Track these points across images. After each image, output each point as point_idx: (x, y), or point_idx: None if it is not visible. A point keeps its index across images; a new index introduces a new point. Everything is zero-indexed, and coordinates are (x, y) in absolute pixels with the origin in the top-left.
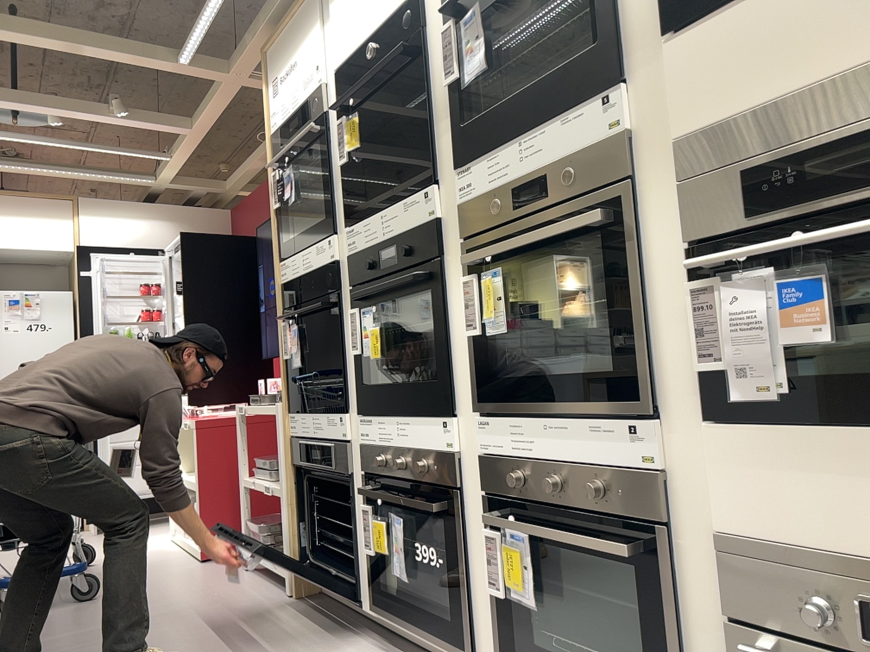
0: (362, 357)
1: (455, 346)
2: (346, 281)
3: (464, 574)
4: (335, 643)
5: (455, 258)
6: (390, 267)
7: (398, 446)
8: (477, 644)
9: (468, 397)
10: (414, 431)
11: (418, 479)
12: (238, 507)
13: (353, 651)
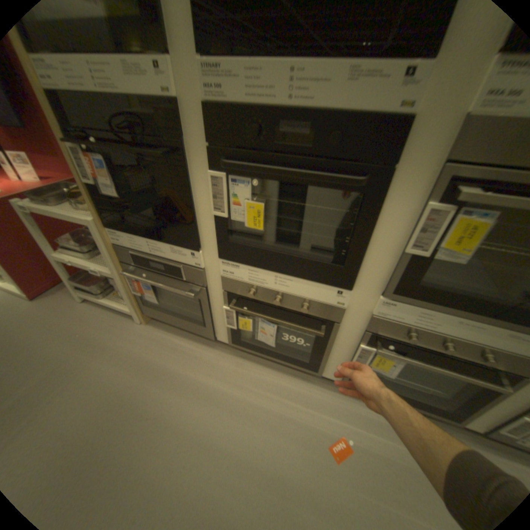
0: (228, 219)
1: (373, 246)
2: (195, 132)
3: (327, 351)
4: (207, 361)
5: (417, 173)
6: (298, 149)
7: (275, 288)
8: (321, 367)
9: (372, 281)
10: (299, 286)
11: (295, 309)
12: (42, 261)
13: (223, 364)
